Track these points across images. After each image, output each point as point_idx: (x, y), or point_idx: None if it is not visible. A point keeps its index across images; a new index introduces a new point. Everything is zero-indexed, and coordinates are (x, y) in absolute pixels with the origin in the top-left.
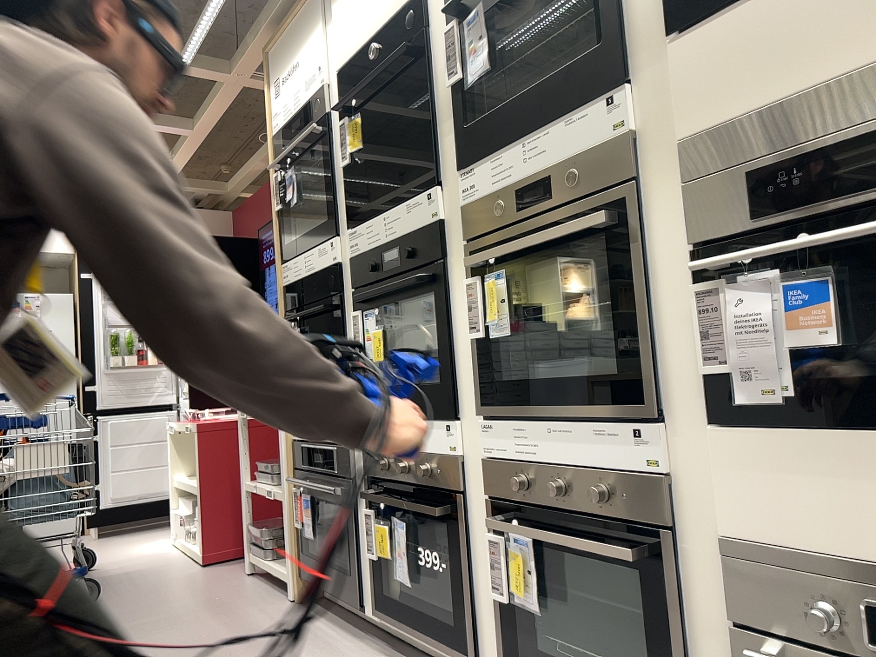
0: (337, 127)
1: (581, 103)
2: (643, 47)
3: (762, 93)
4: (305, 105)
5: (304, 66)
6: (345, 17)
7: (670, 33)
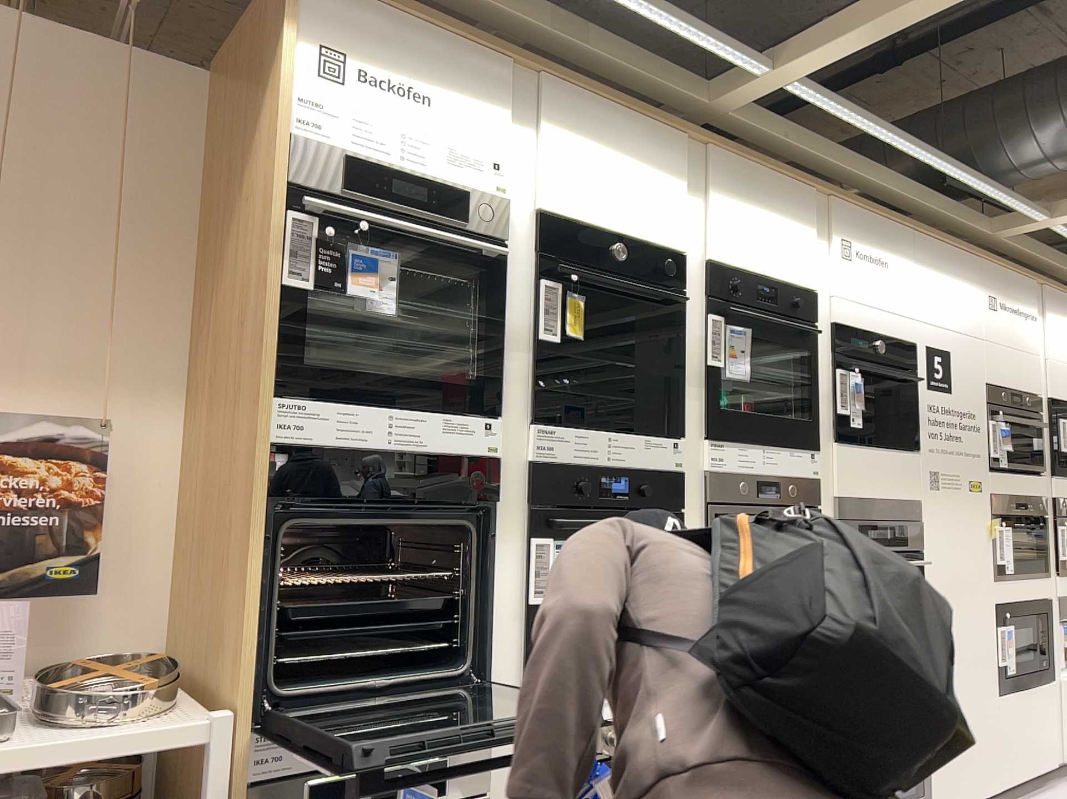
0: (520, 272)
1: (798, 447)
2: (821, 436)
3: (863, 491)
4: (453, 187)
5: (452, 123)
6: (573, 164)
7: (837, 440)
